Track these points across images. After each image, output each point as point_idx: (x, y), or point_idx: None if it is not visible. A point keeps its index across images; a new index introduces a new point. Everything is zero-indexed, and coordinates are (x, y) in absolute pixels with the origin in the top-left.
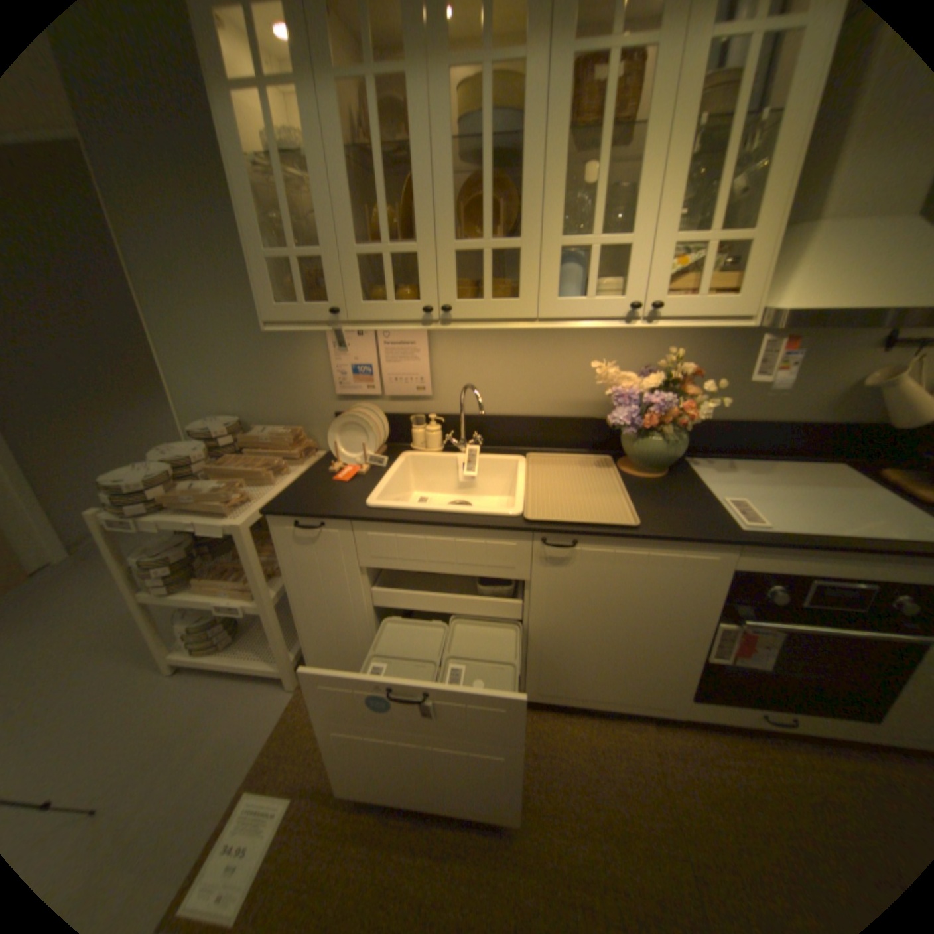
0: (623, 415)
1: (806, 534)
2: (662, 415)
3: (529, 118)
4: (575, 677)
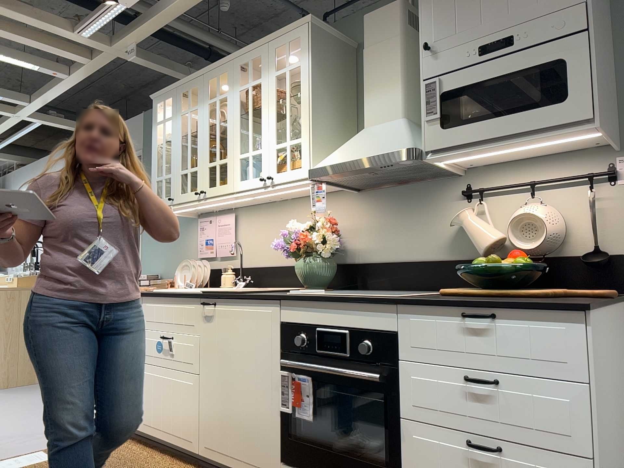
0: (283, 245)
1: (316, 295)
2: (295, 242)
3: (228, 114)
4: (219, 426)
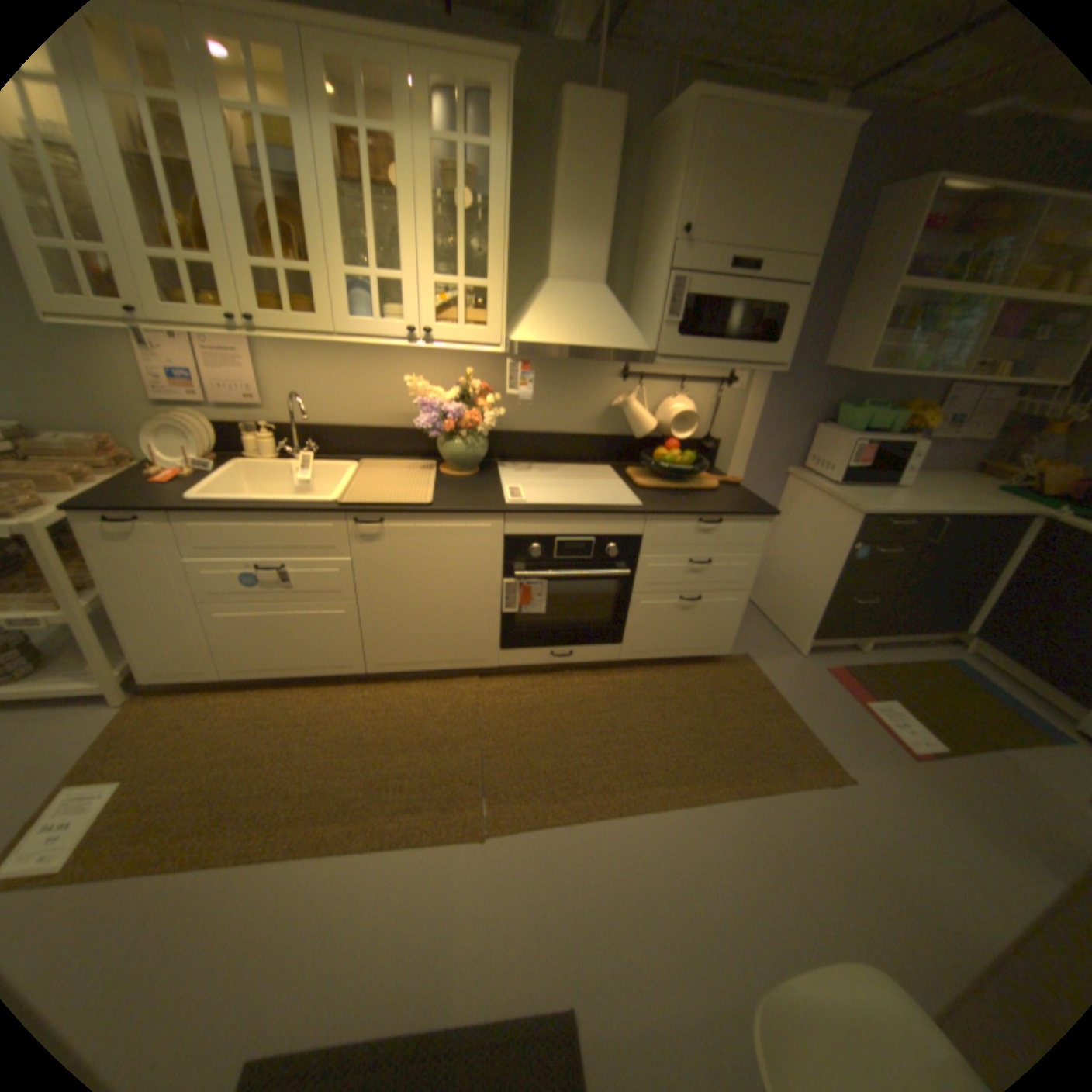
0: (429, 422)
1: (548, 504)
2: (457, 422)
3: (302, 168)
4: (405, 642)
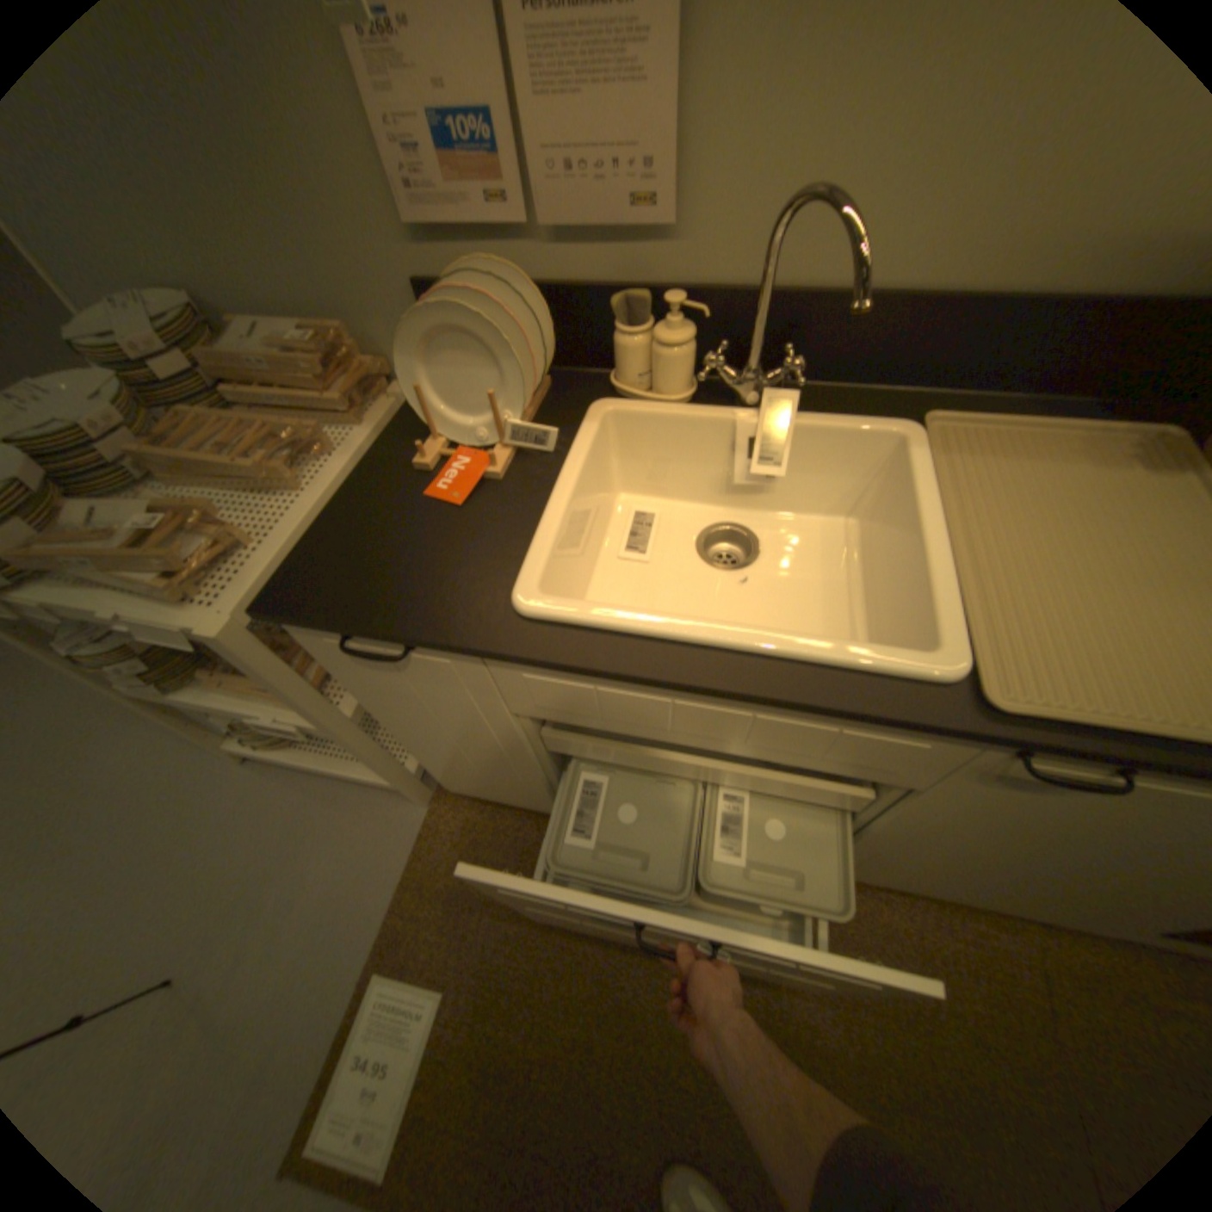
0: None
1: None
2: None
3: None
4: (933, 880)
